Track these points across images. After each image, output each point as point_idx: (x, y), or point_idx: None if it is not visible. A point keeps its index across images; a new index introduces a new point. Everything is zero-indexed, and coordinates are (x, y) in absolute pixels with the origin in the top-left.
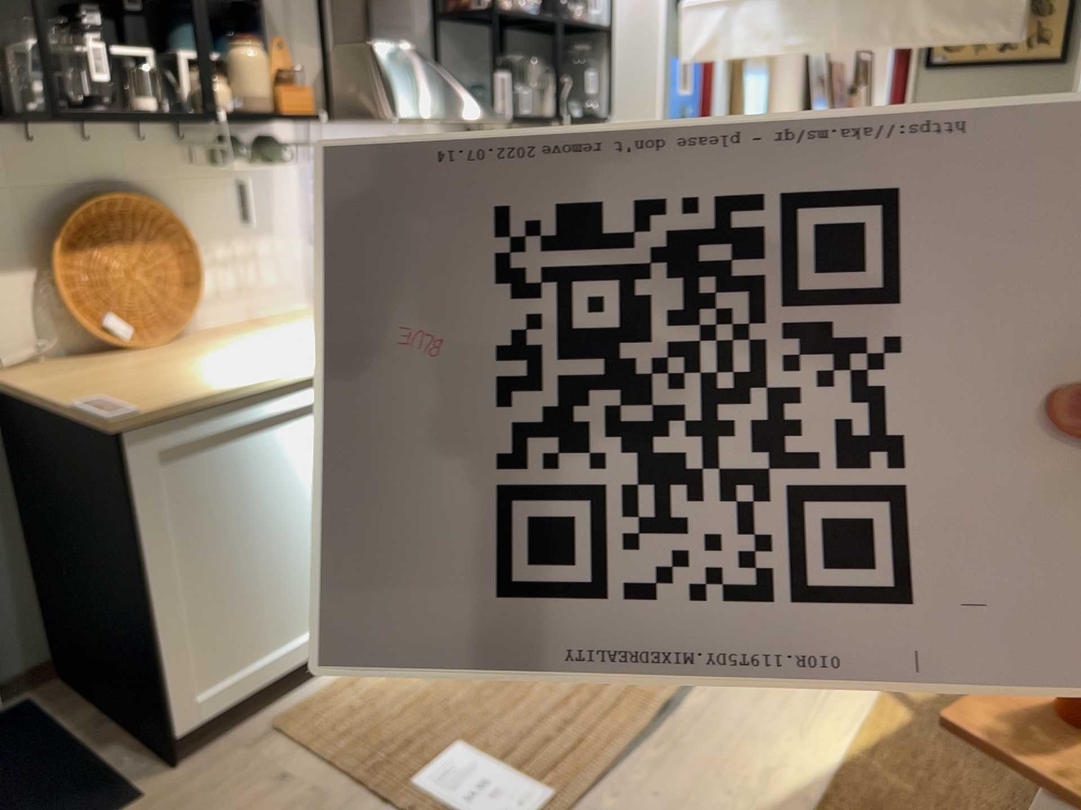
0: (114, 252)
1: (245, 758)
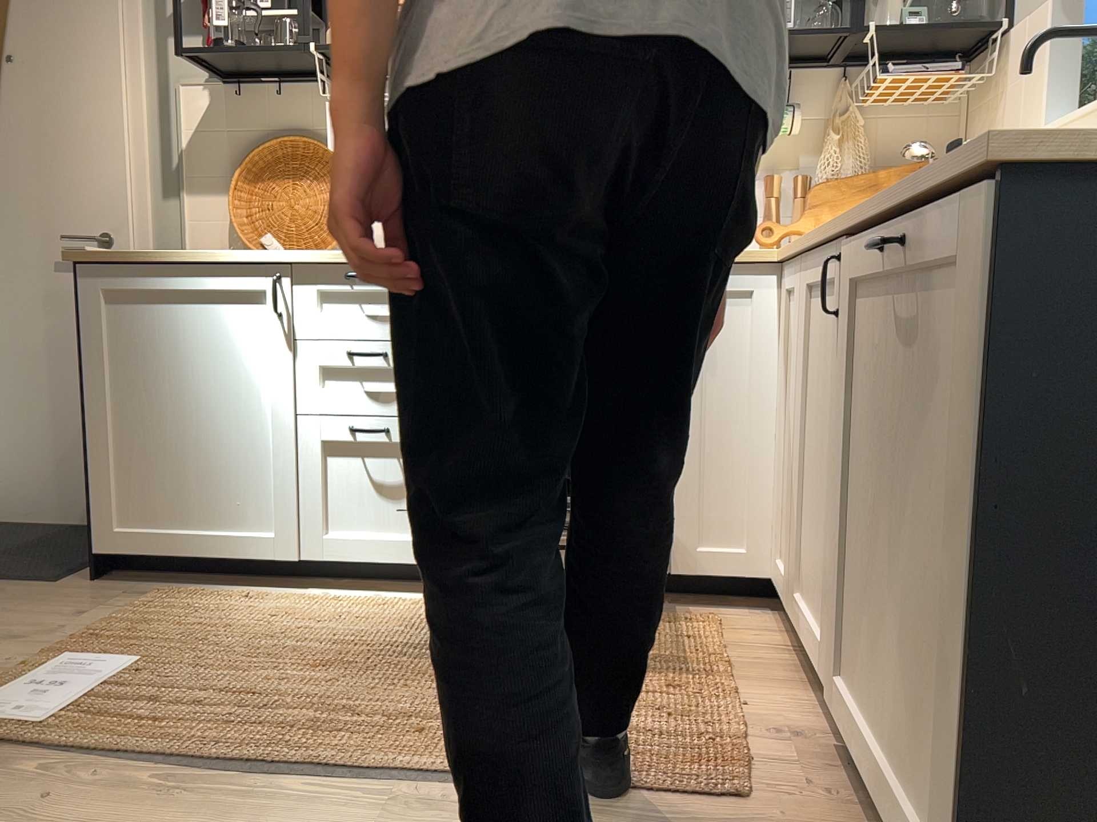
0: (284, 184)
1: (111, 596)
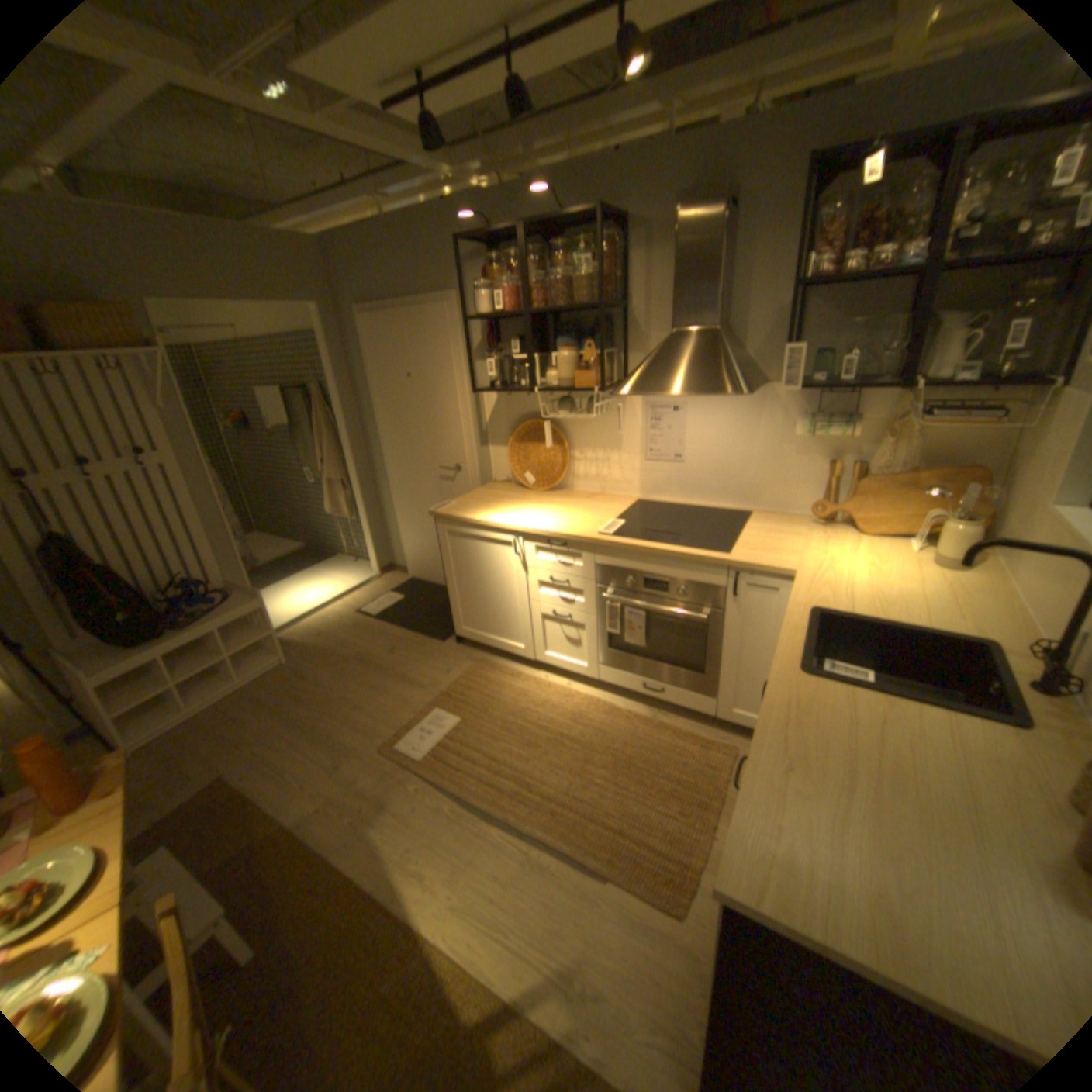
0: (534, 445)
1: (462, 658)
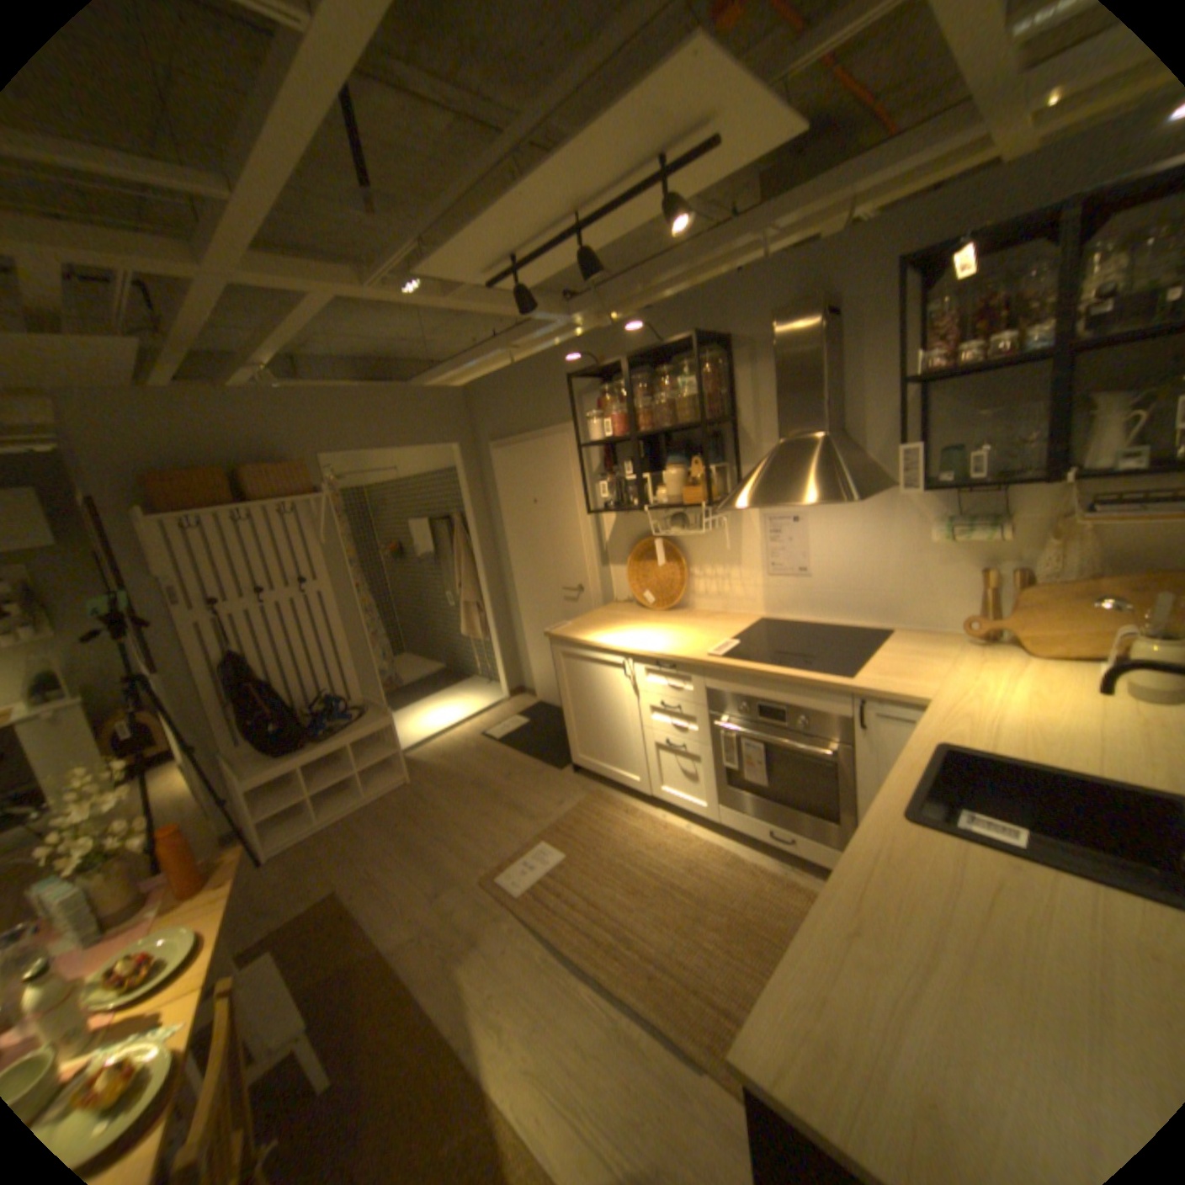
0: (652, 563)
1: (576, 789)
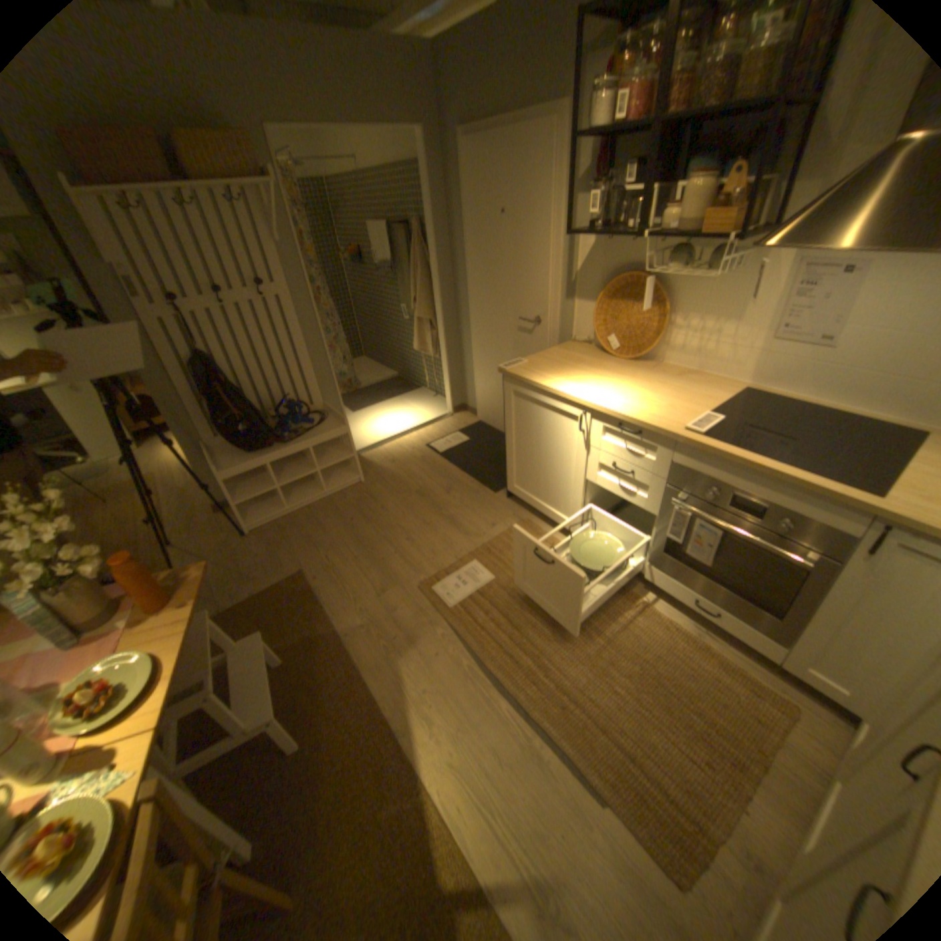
0: (627, 303)
1: (508, 514)
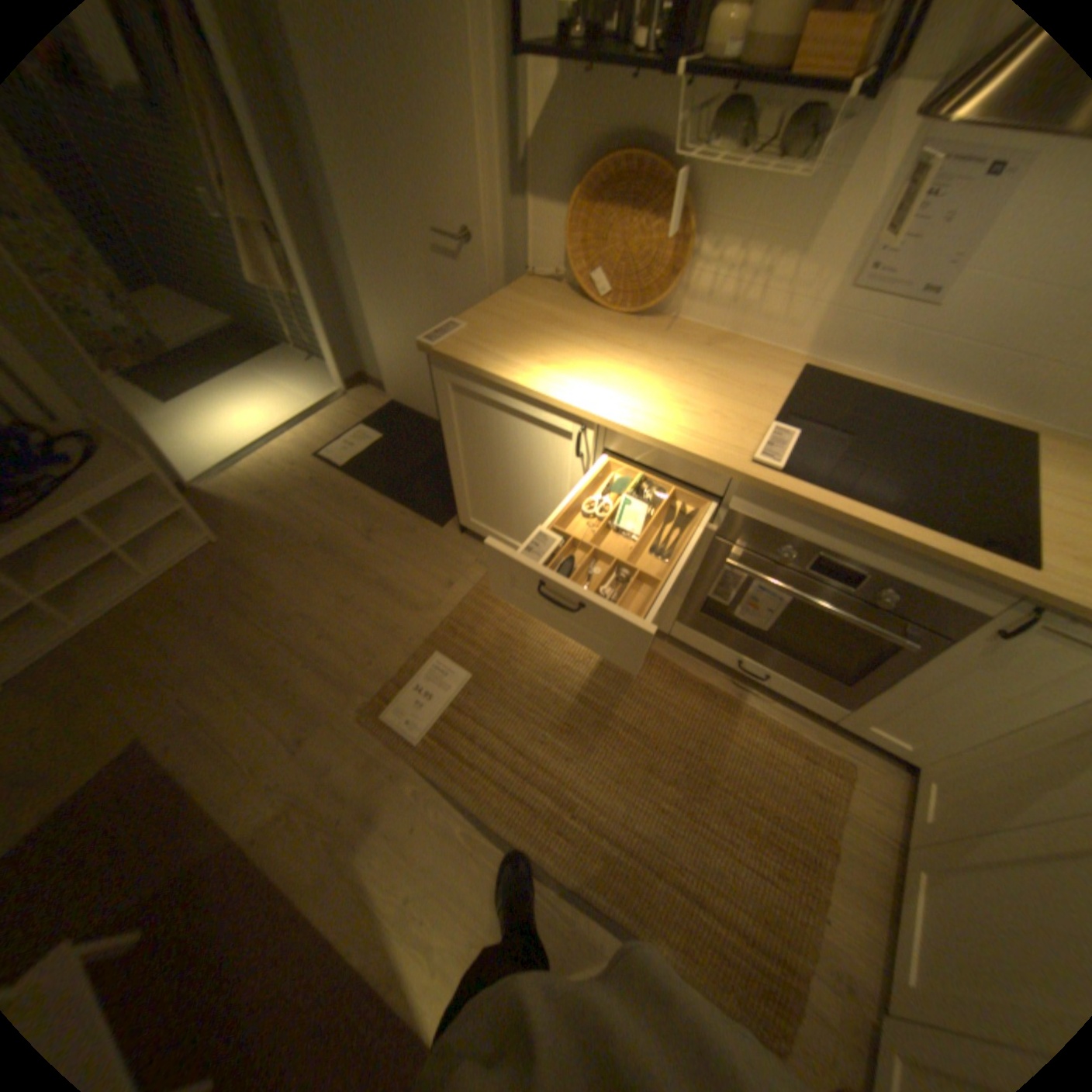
0: (622, 211)
1: (468, 561)
